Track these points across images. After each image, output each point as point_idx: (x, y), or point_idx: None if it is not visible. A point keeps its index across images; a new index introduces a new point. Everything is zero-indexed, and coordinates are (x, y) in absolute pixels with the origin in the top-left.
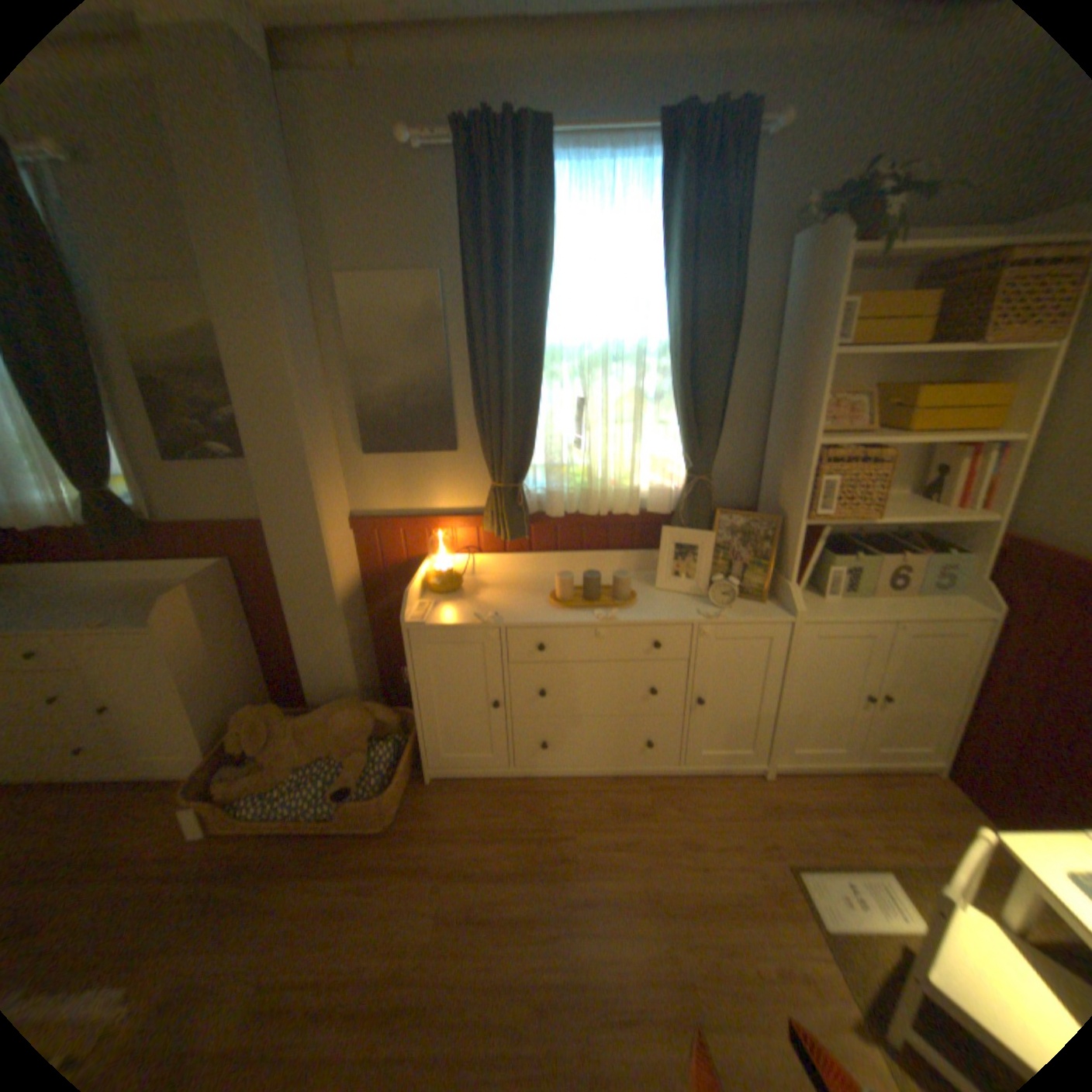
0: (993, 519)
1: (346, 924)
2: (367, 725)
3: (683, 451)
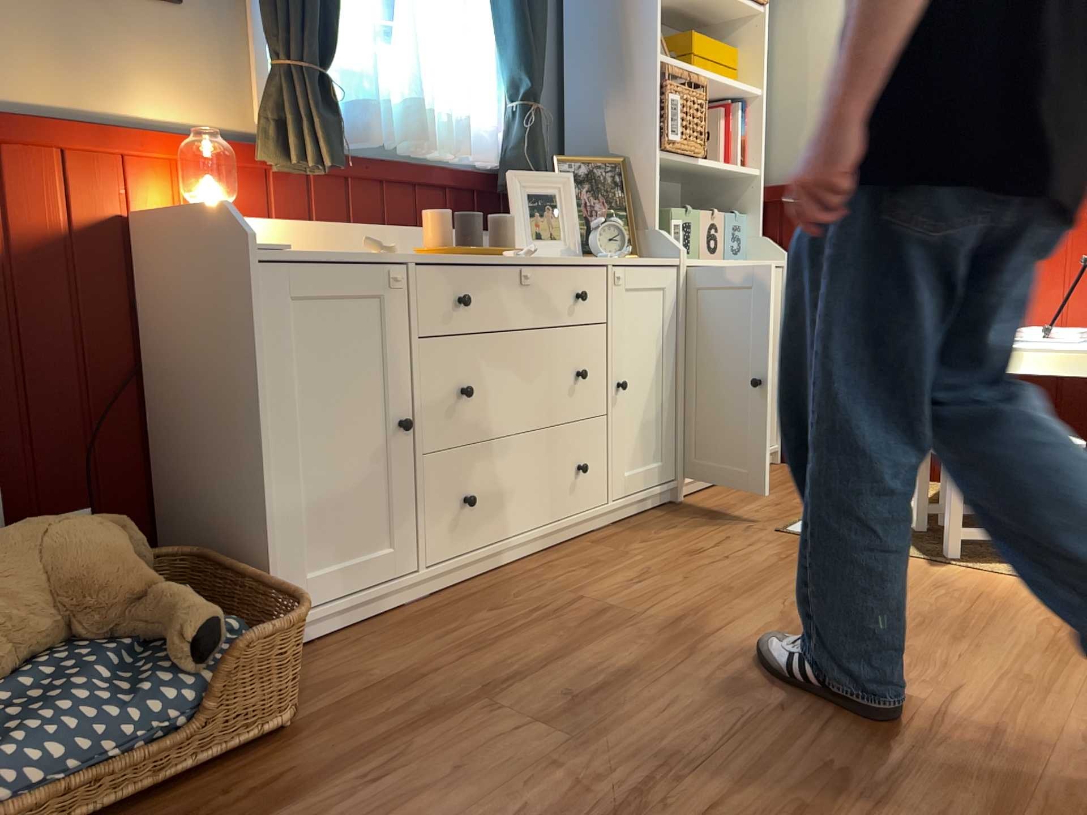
0: (755, 171)
1: (404, 812)
2: (128, 545)
3: (512, 69)
